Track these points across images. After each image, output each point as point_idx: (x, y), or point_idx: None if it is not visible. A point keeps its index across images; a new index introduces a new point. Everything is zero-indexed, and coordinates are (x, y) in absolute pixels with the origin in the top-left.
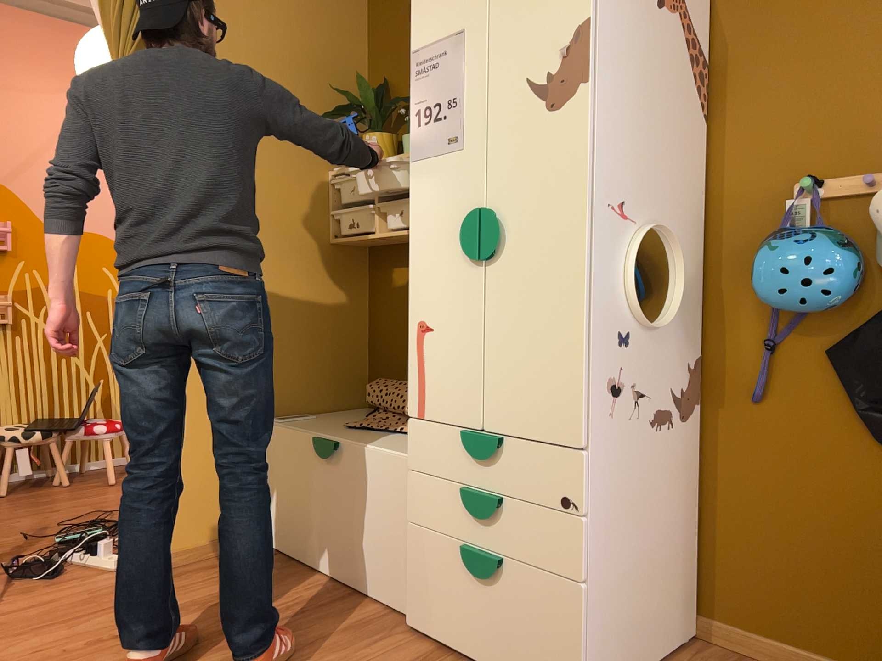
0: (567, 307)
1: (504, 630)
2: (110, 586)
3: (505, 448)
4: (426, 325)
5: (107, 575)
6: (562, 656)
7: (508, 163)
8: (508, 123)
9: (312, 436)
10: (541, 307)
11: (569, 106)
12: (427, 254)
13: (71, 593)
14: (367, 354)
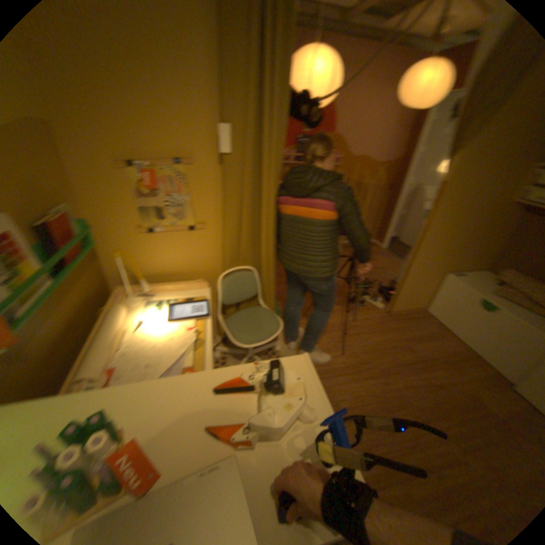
0: None
1: None
2: (385, 318)
3: None
4: None
5: (380, 311)
6: None
7: None
8: None
9: (481, 297)
10: None
11: None
12: None
13: (374, 318)
14: (500, 250)
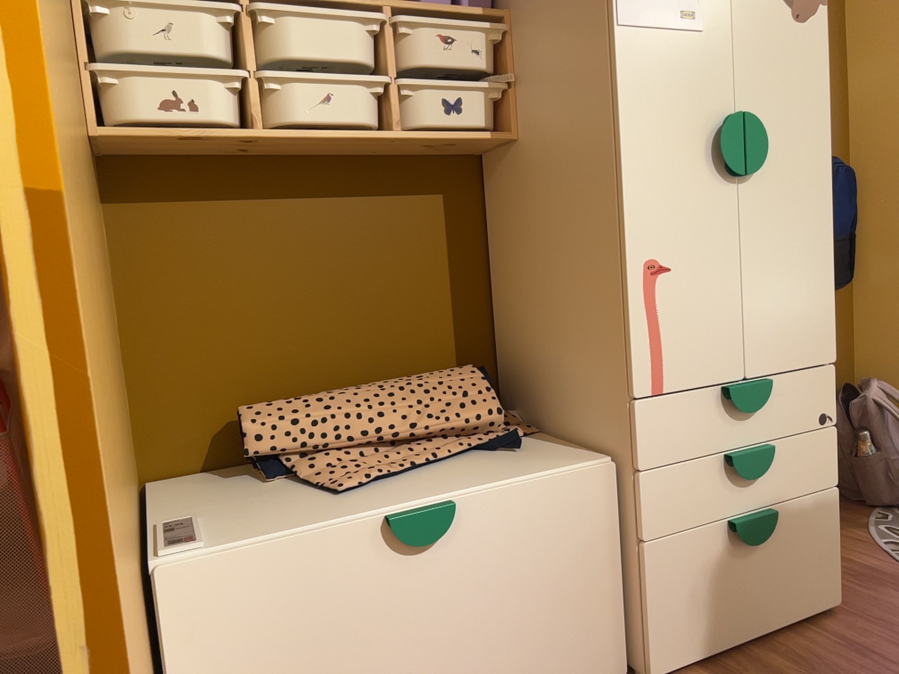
0: (818, 227)
1: (775, 581)
2: None
3: (771, 388)
4: (661, 265)
5: None
6: (827, 561)
7: (757, 66)
8: (755, 18)
9: (367, 523)
10: (796, 229)
11: (812, 23)
12: (656, 167)
13: None
14: (126, 378)
